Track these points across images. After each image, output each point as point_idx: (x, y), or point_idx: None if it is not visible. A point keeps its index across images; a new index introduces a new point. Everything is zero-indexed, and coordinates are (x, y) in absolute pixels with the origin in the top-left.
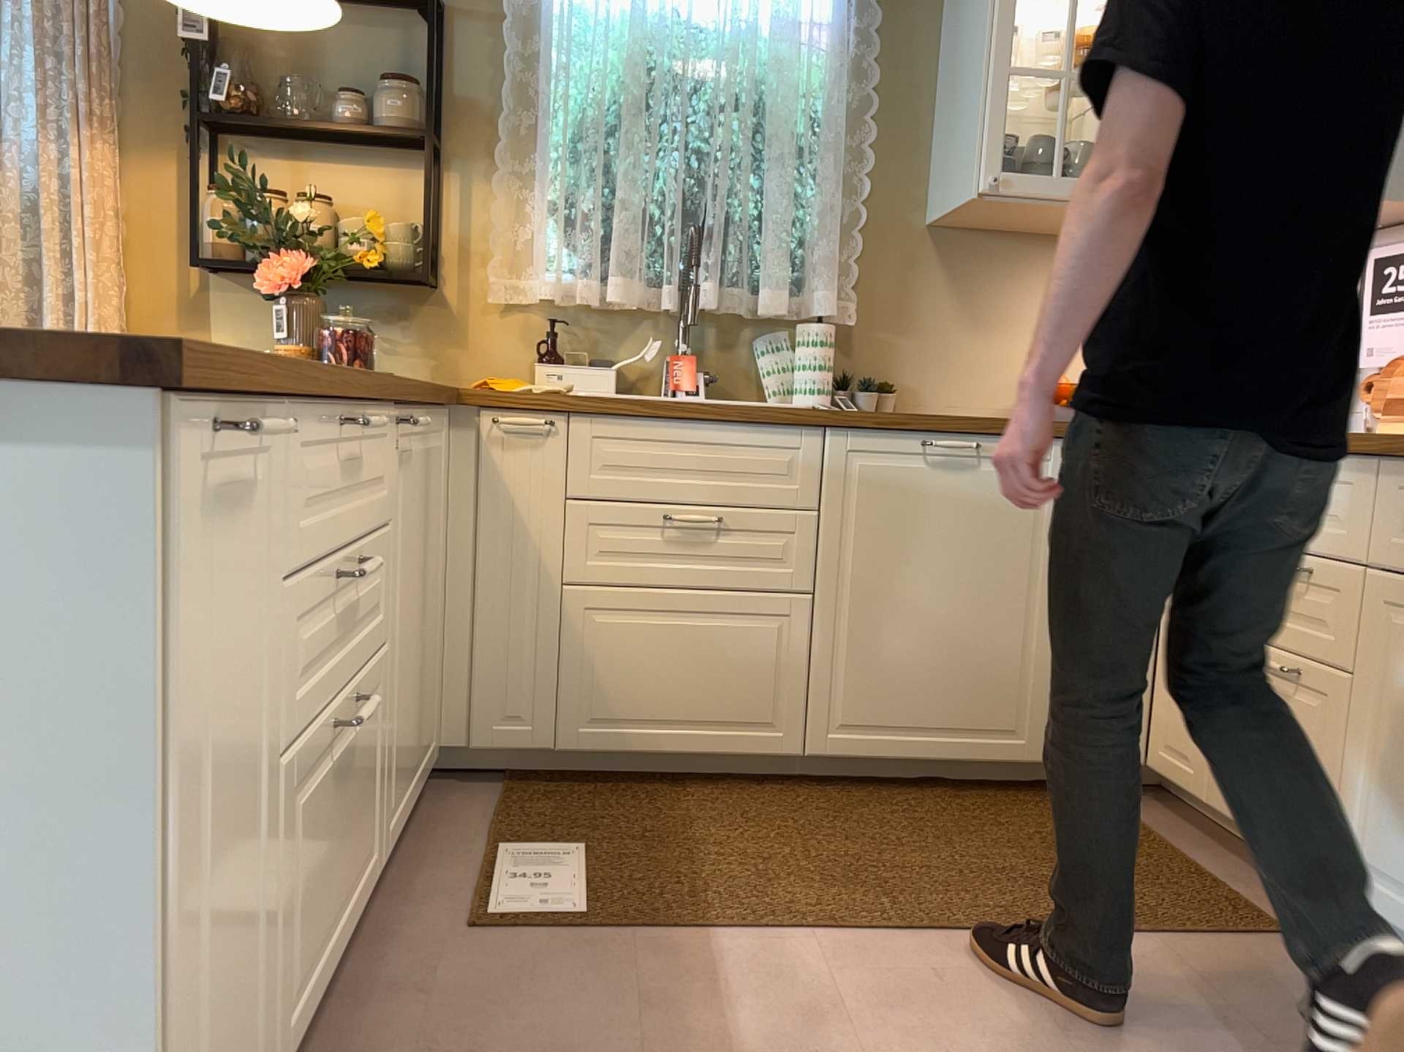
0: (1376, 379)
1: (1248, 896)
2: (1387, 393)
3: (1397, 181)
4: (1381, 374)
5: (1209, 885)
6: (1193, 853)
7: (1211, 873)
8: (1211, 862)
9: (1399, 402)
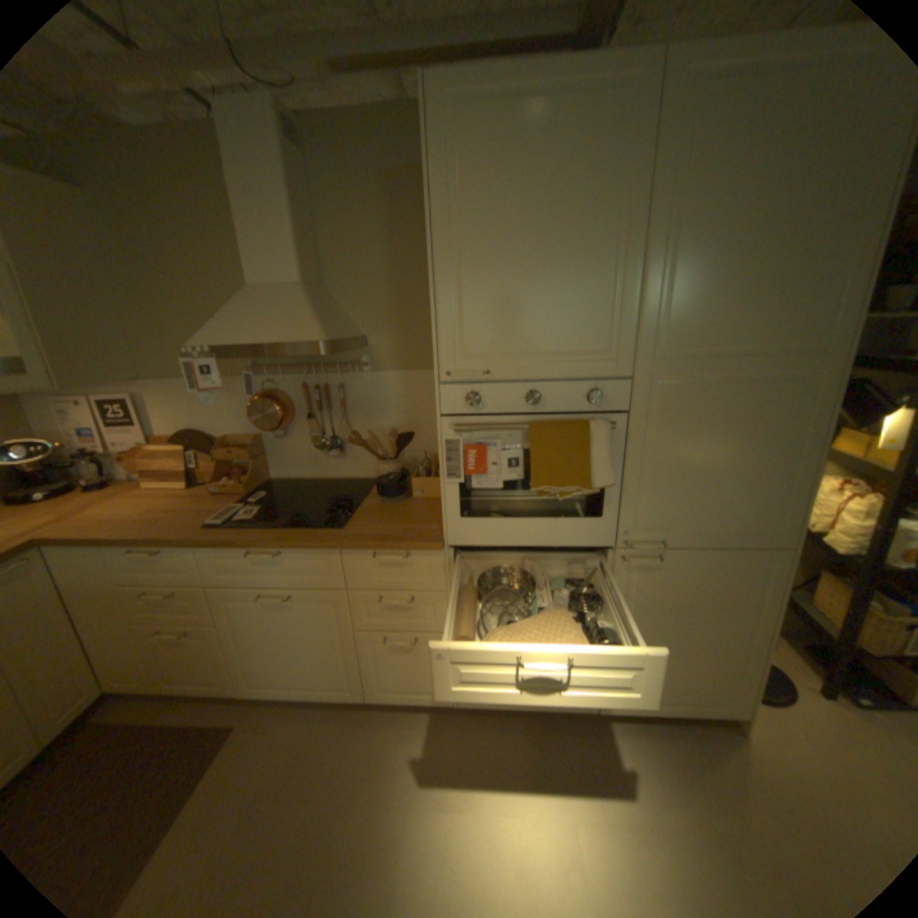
0: (121, 456)
1: (202, 721)
2: (134, 466)
3: (99, 374)
4: (121, 452)
5: (184, 733)
6: (161, 719)
7: (178, 725)
8: (172, 717)
9: (145, 472)
